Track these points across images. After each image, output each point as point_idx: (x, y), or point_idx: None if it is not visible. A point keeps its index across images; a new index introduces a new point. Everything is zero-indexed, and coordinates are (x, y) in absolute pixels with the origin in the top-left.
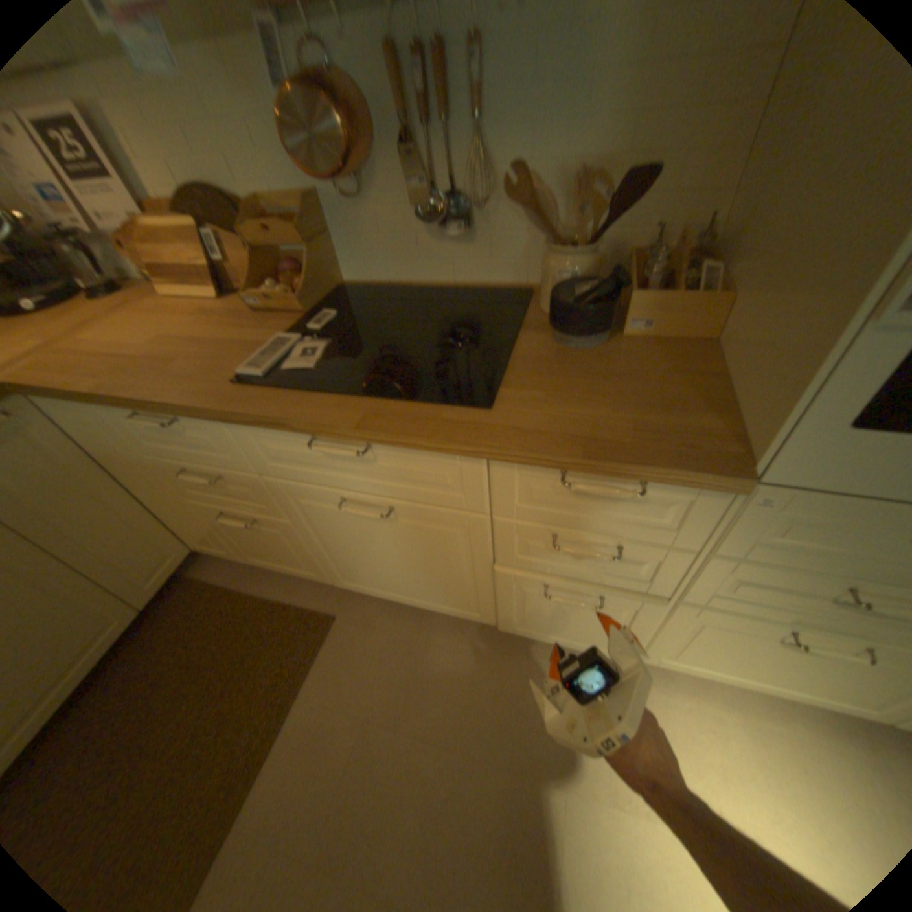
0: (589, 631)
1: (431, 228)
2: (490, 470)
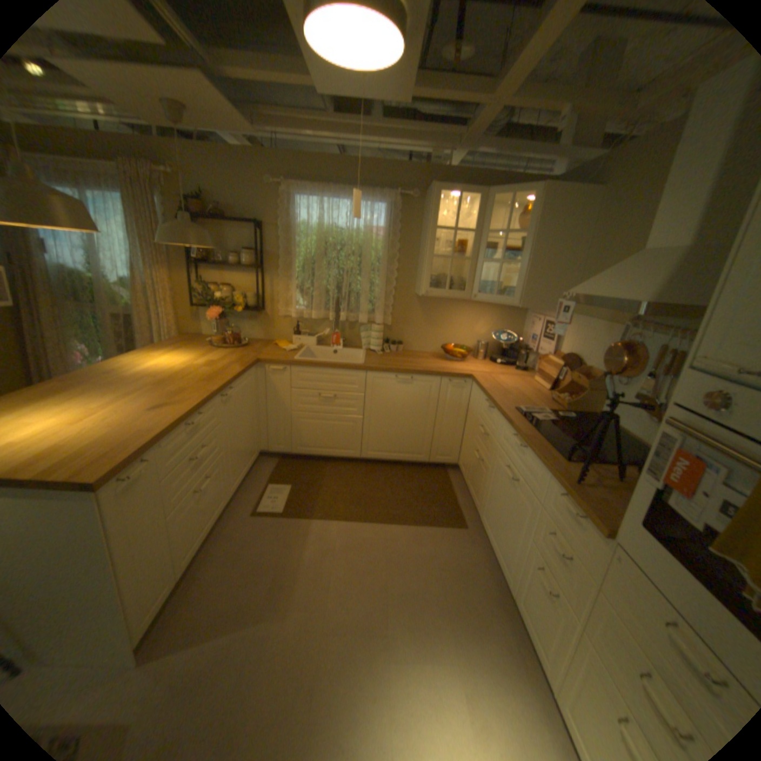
0: (544, 637)
1: (648, 415)
2: (550, 483)
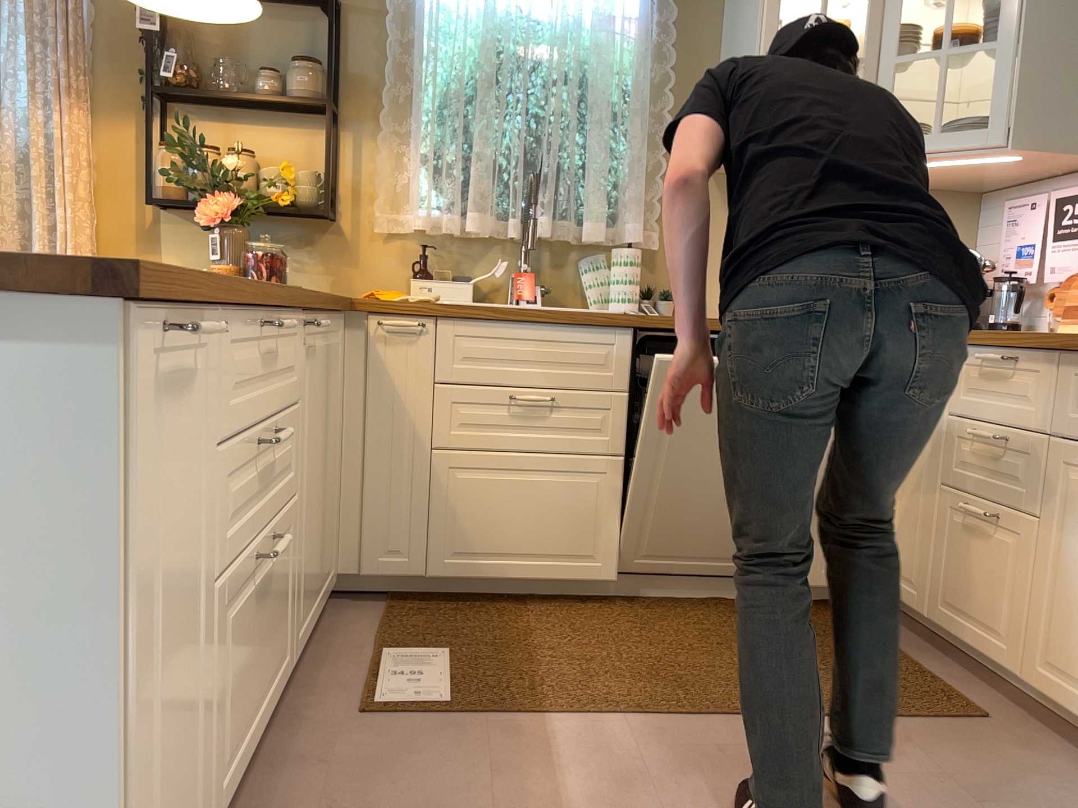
0: None
1: None
2: None
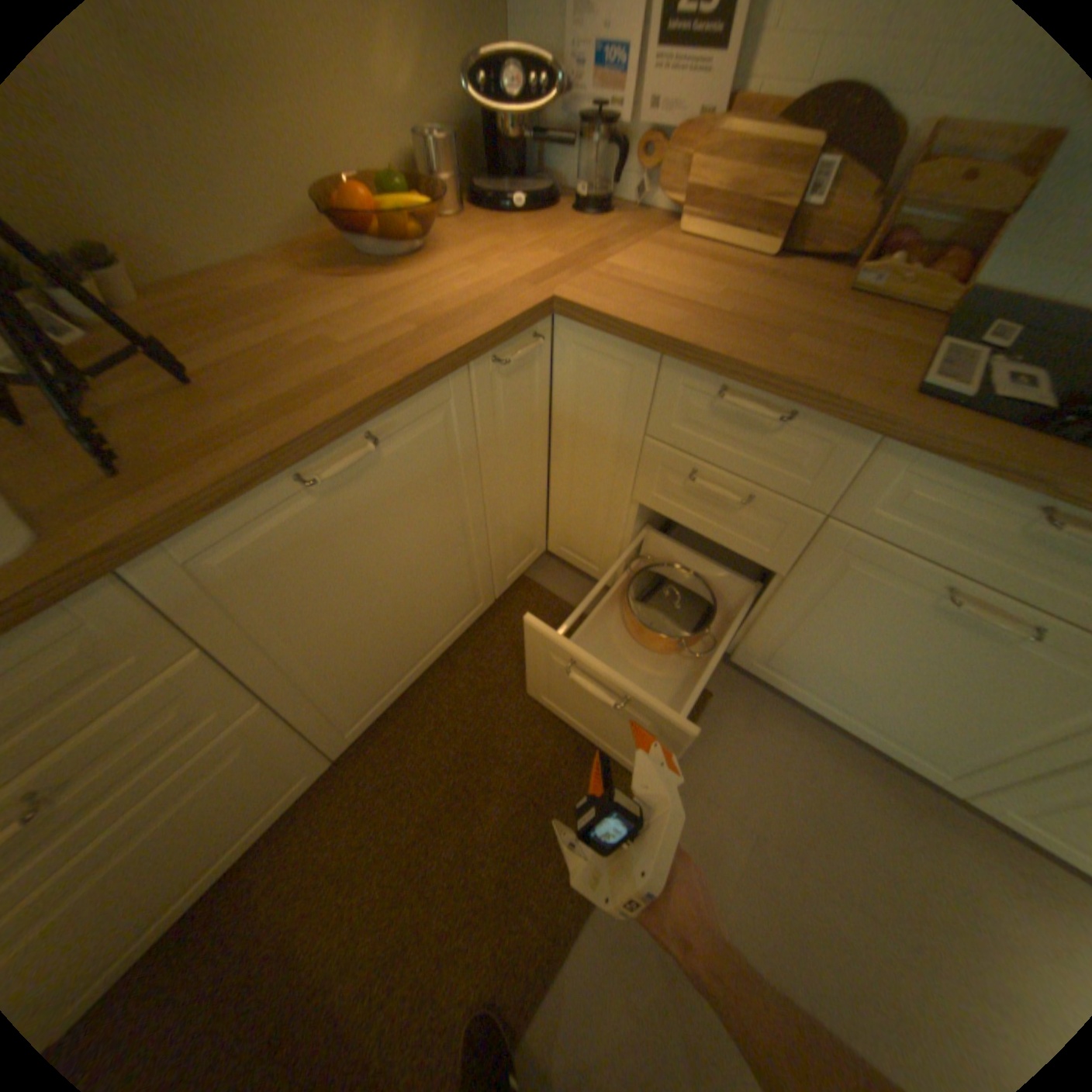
0: None
1: None
2: None
